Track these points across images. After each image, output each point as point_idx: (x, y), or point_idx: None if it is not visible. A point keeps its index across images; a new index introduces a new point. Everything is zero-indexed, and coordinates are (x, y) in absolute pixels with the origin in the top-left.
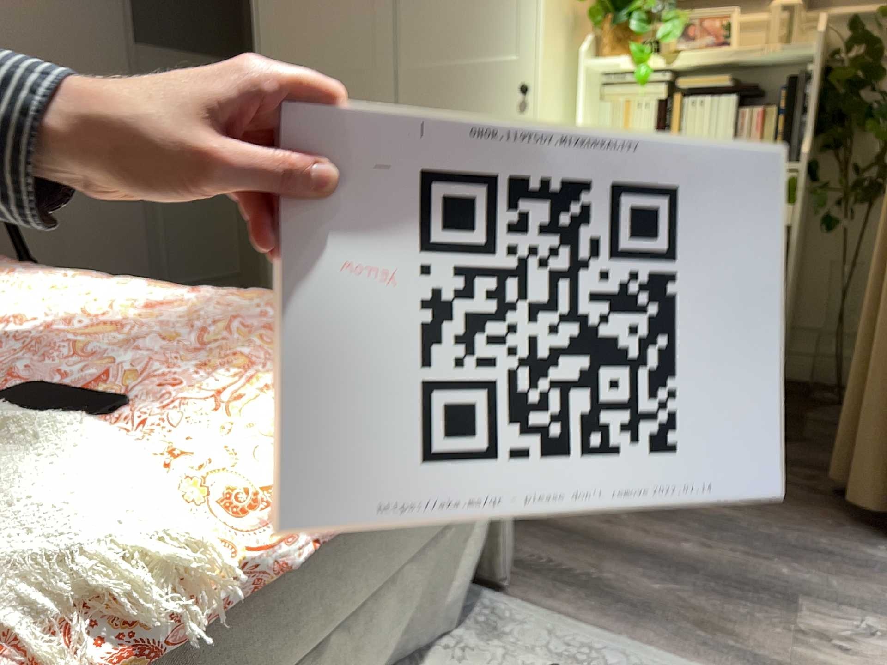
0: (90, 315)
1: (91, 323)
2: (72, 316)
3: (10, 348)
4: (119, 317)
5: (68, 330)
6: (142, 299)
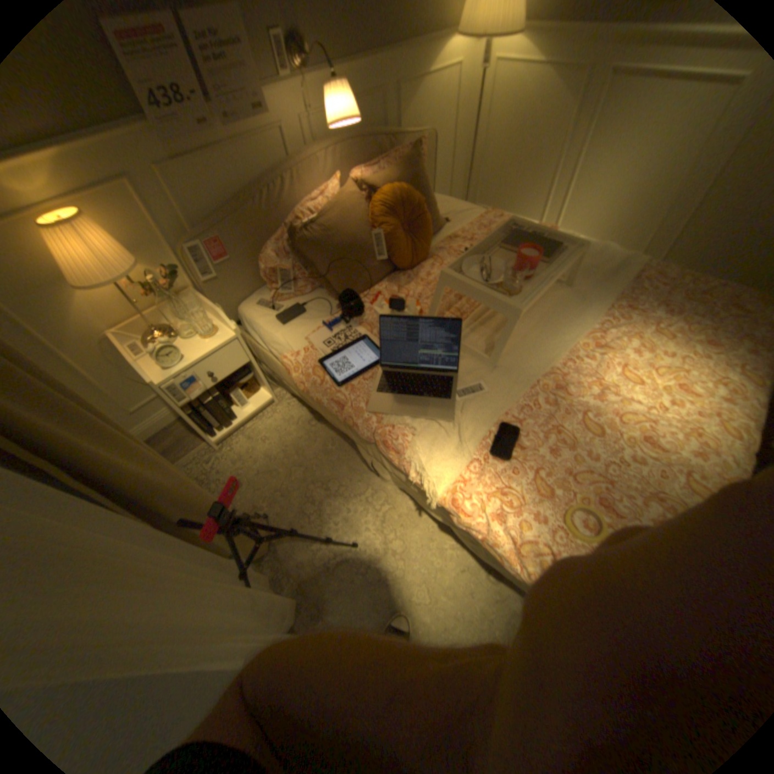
0: (639, 420)
1: (631, 423)
2: (644, 411)
3: (573, 409)
4: (640, 433)
5: (604, 420)
6: (695, 432)
